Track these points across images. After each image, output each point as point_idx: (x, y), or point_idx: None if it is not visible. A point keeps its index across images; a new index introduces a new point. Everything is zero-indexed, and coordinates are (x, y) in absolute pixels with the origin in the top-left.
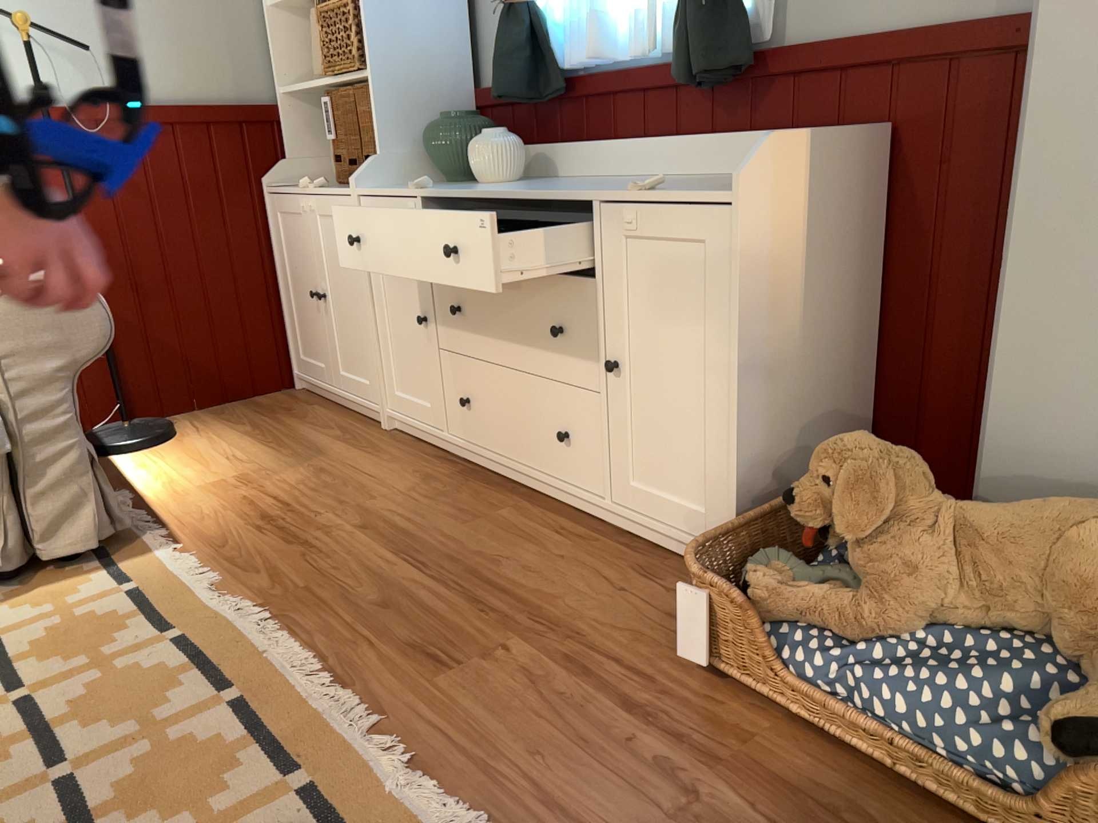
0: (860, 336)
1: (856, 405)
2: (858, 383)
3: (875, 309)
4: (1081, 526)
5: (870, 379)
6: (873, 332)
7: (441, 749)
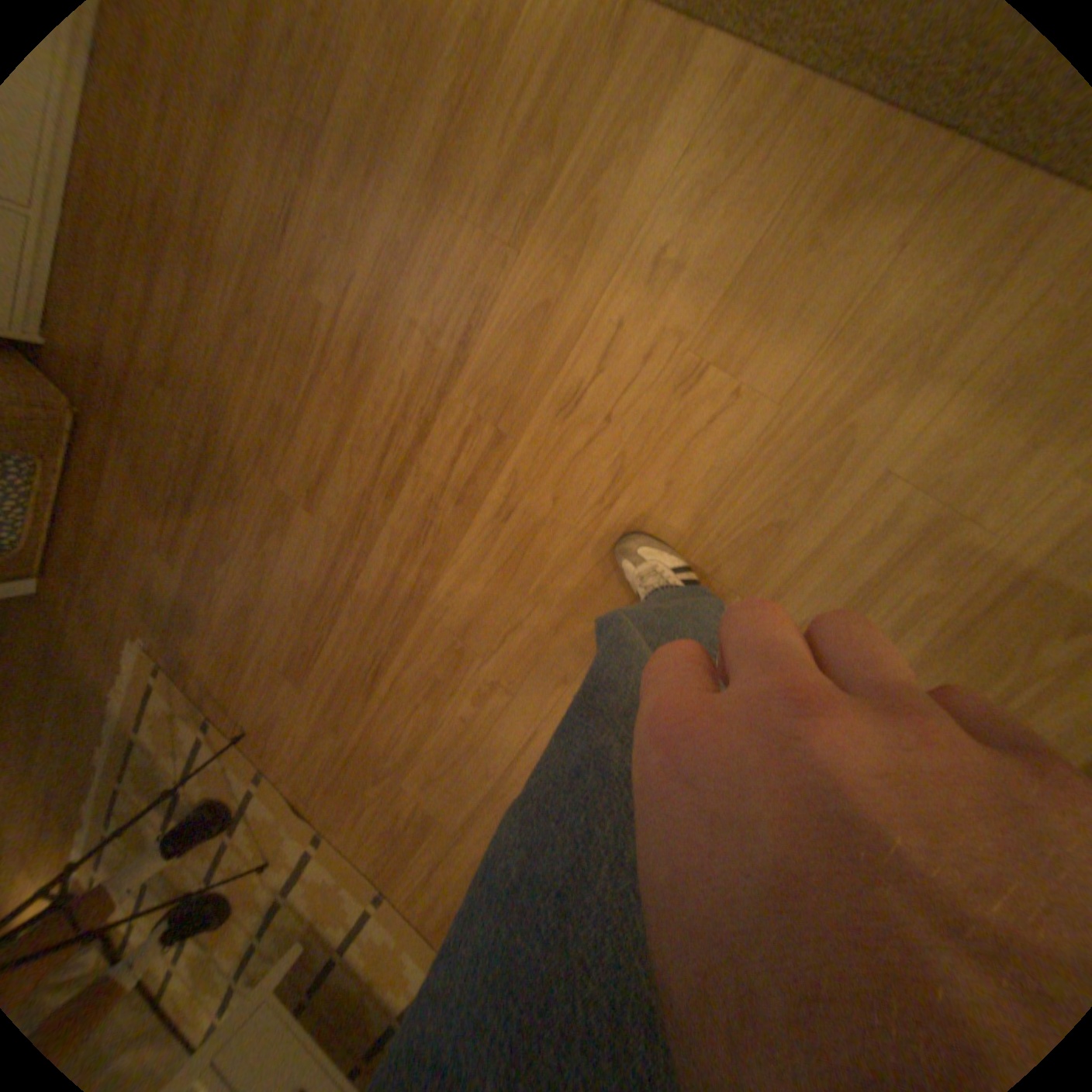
0: None
1: None
2: None
3: None
4: None
5: None
6: None
7: (99, 682)
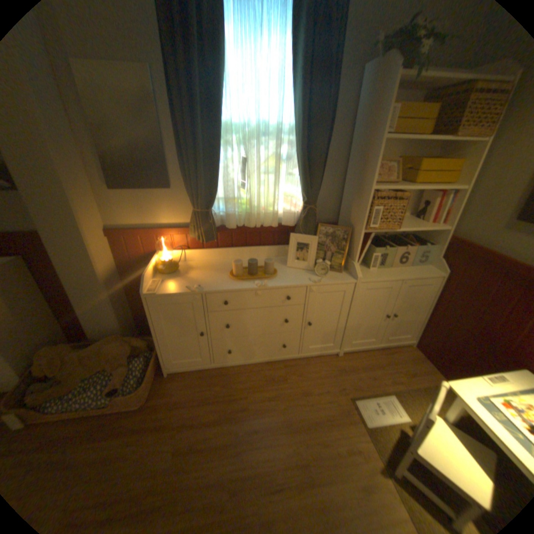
0: (42, 307)
1: (50, 323)
2: (48, 318)
3: (44, 298)
4: (103, 348)
5: (52, 314)
6: (46, 303)
7: None
